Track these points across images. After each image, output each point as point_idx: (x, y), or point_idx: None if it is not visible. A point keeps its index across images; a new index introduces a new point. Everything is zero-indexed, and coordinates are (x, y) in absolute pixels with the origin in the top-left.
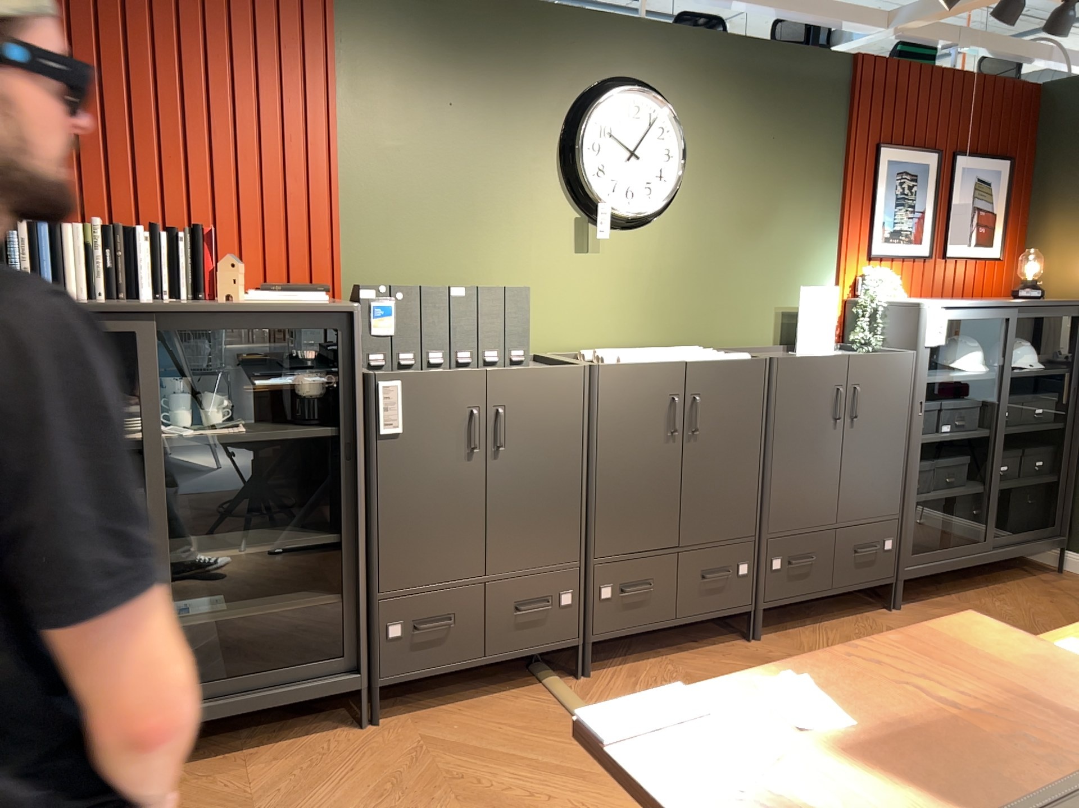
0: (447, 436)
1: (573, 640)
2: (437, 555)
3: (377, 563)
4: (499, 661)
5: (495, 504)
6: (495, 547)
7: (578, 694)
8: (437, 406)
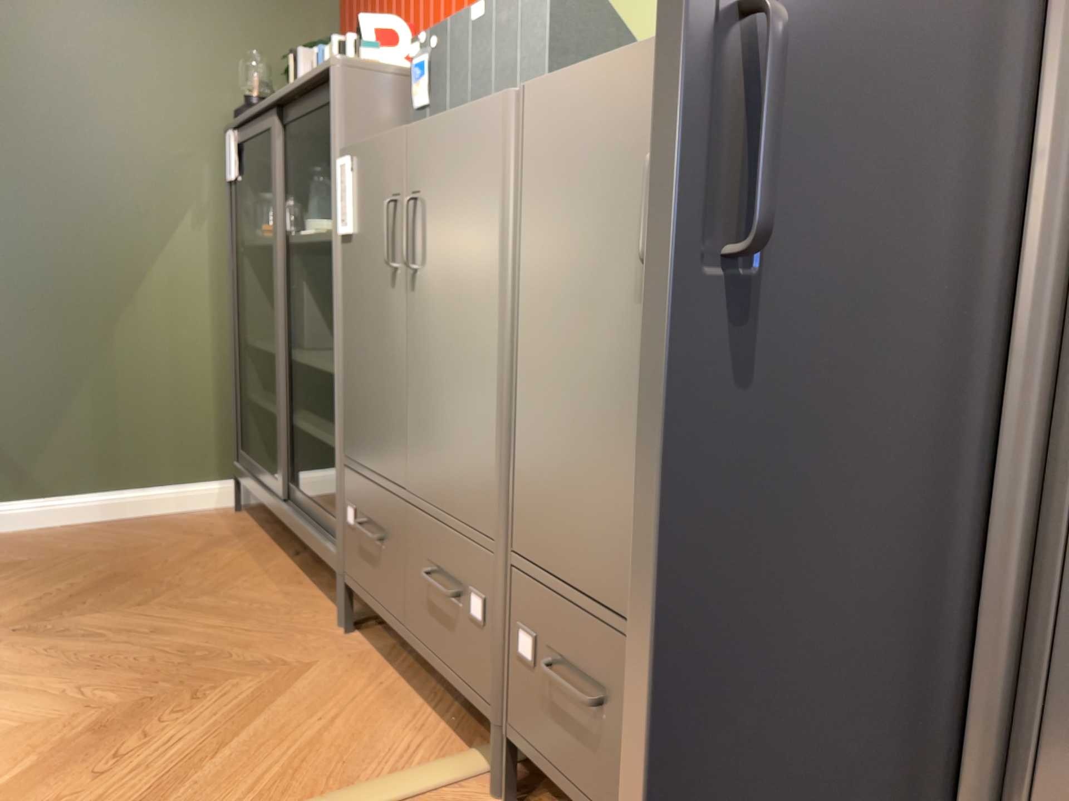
0: (379, 243)
1: (483, 701)
2: (374, 427)
3: (342, 413)
4: (416, 650)
5: (412, 370)
6: (412, 444)
7: (430, 798)
8: (373, 195)
